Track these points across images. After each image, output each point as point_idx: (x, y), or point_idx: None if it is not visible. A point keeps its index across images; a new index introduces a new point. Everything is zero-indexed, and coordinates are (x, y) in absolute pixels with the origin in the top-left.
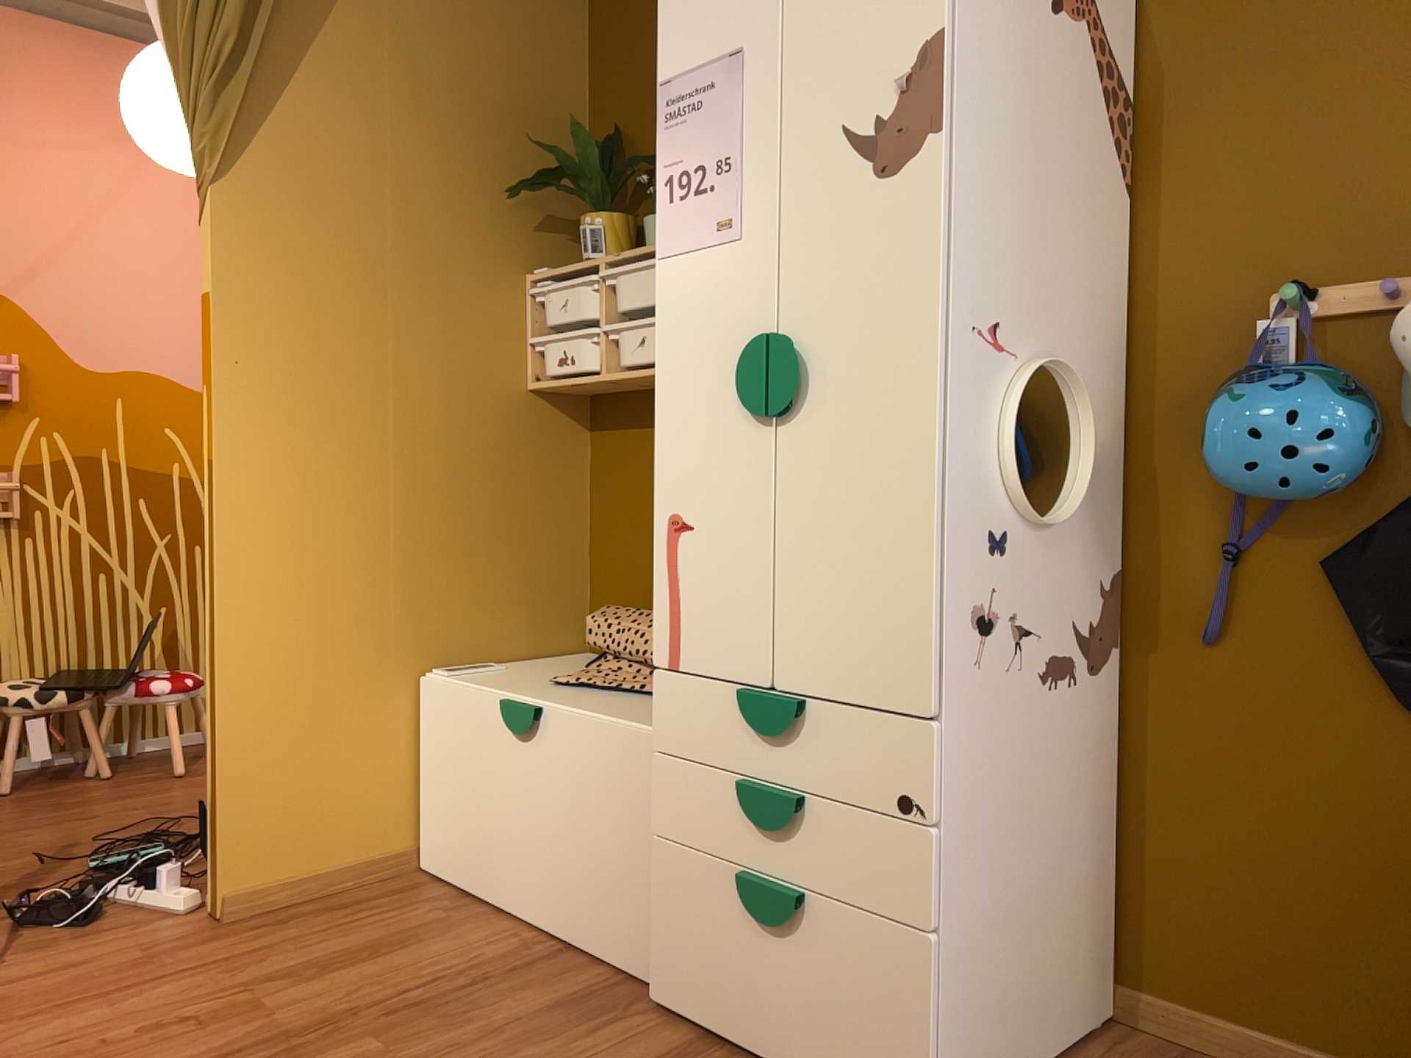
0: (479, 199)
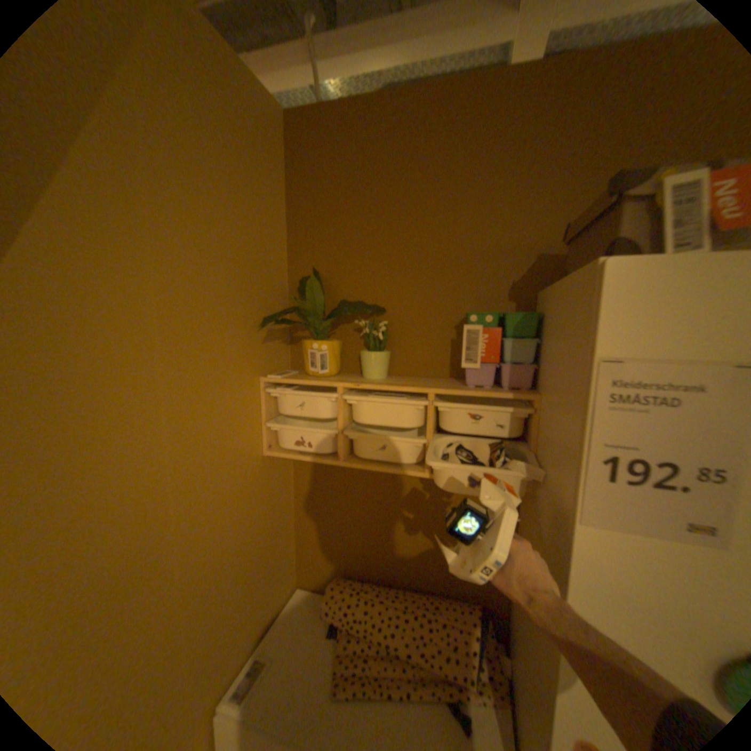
0: (229, 329)
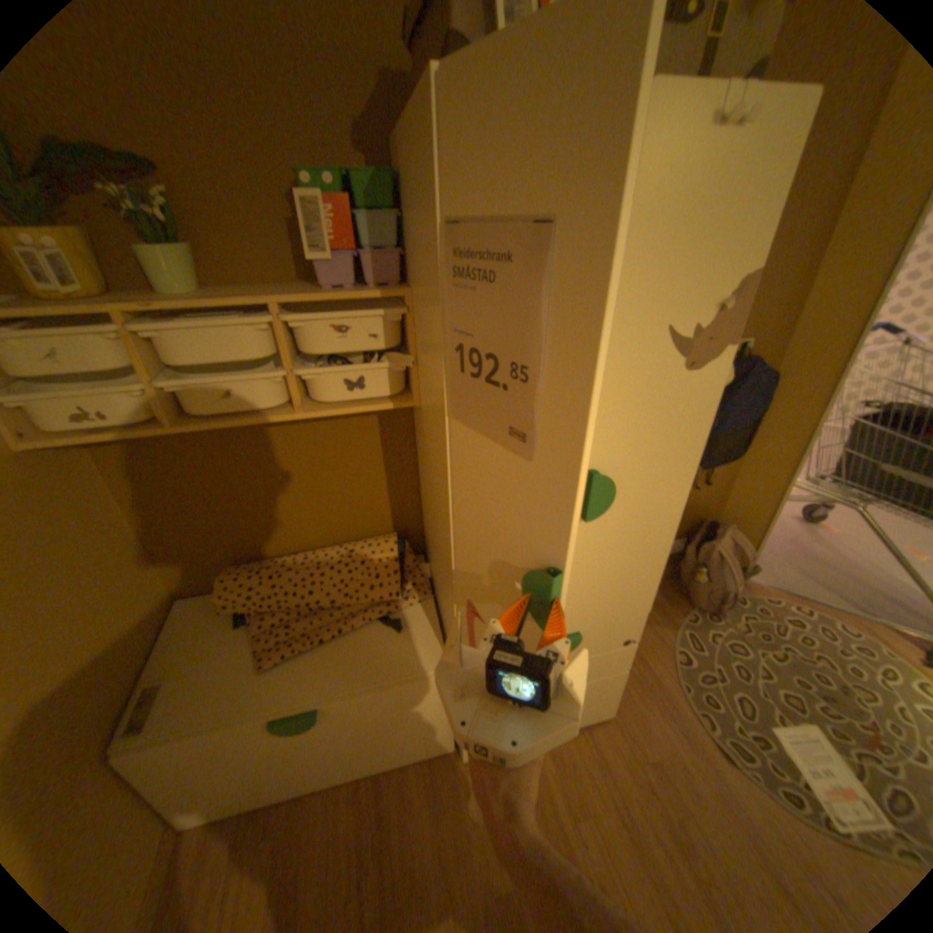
0: None
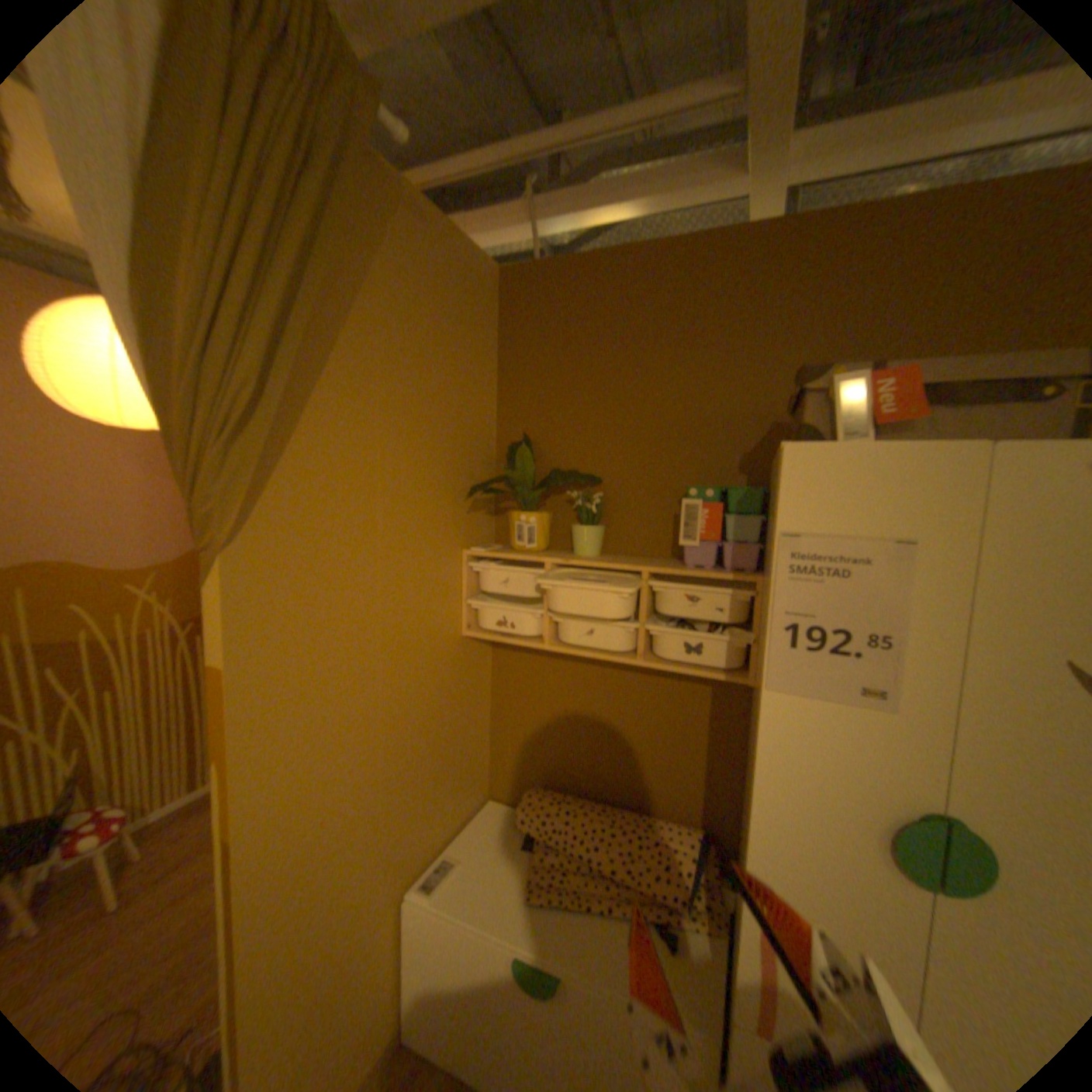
0: (437, 499)
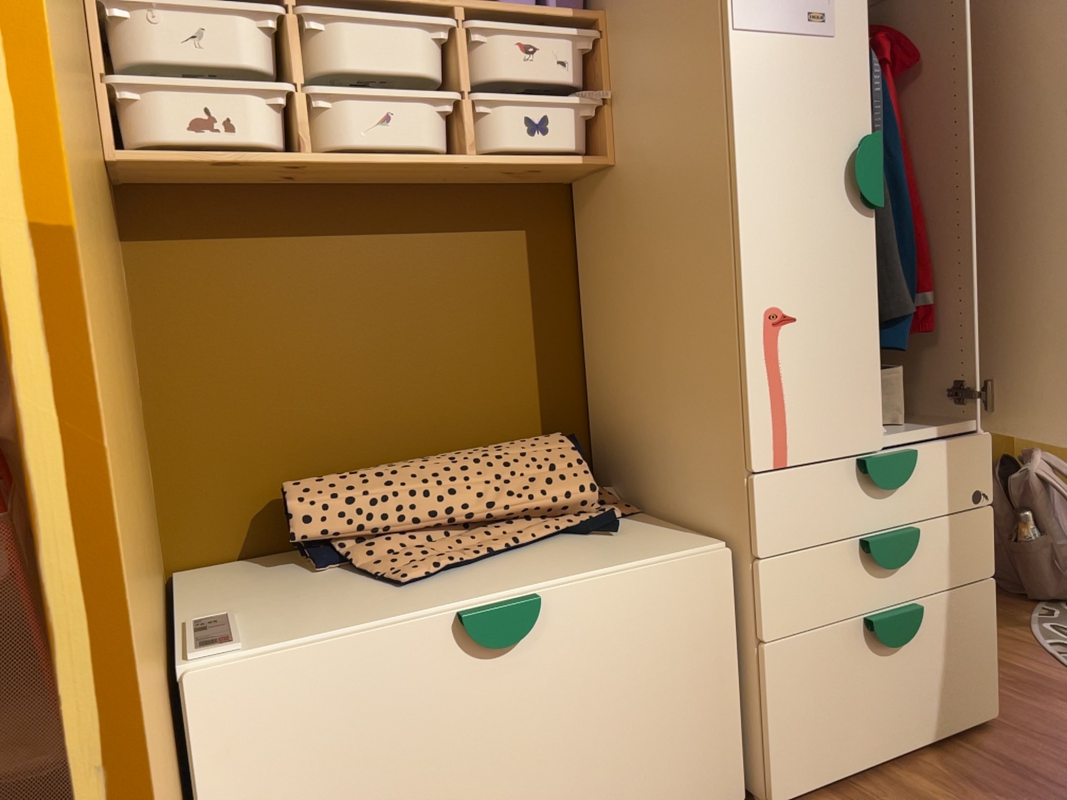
0: None
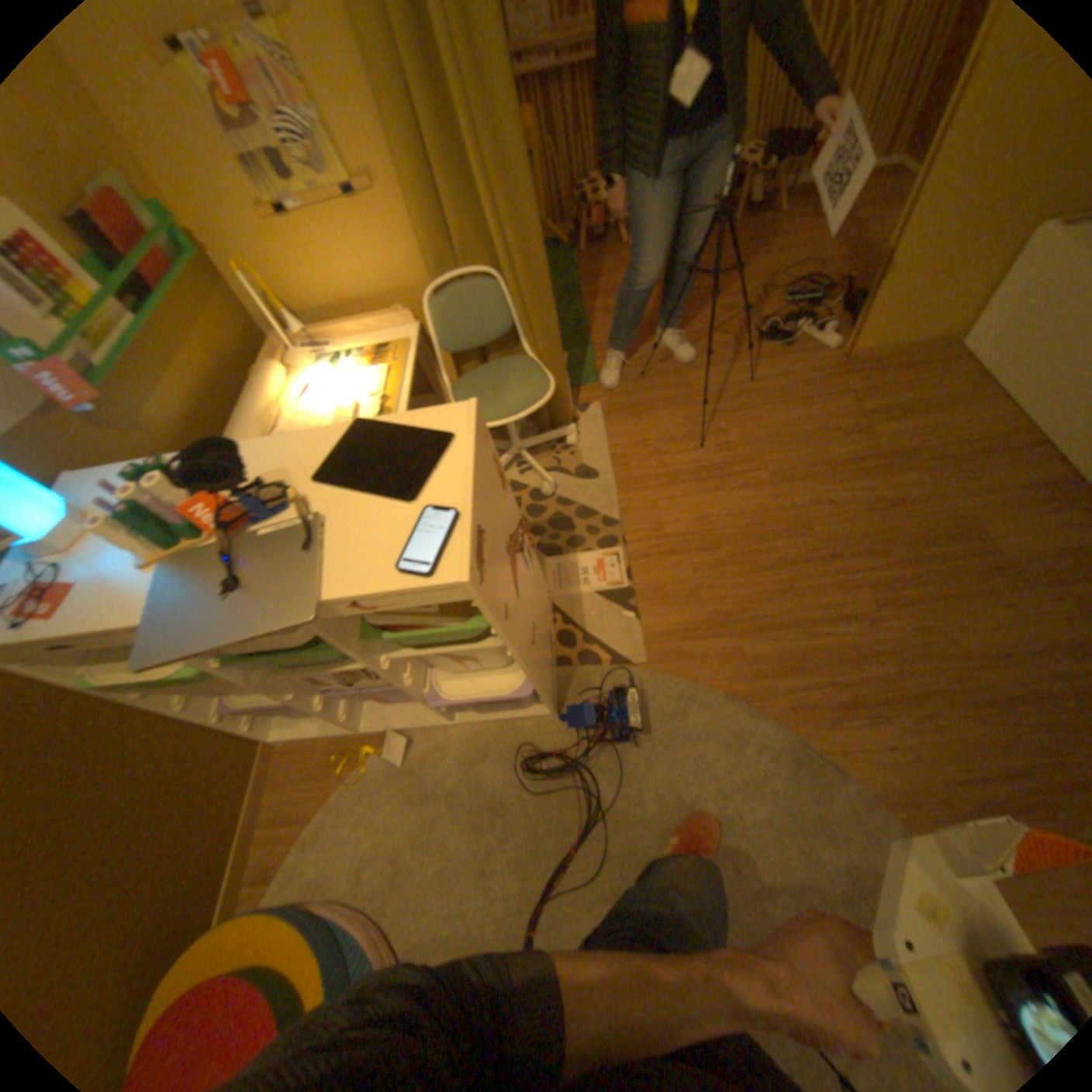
0: None
